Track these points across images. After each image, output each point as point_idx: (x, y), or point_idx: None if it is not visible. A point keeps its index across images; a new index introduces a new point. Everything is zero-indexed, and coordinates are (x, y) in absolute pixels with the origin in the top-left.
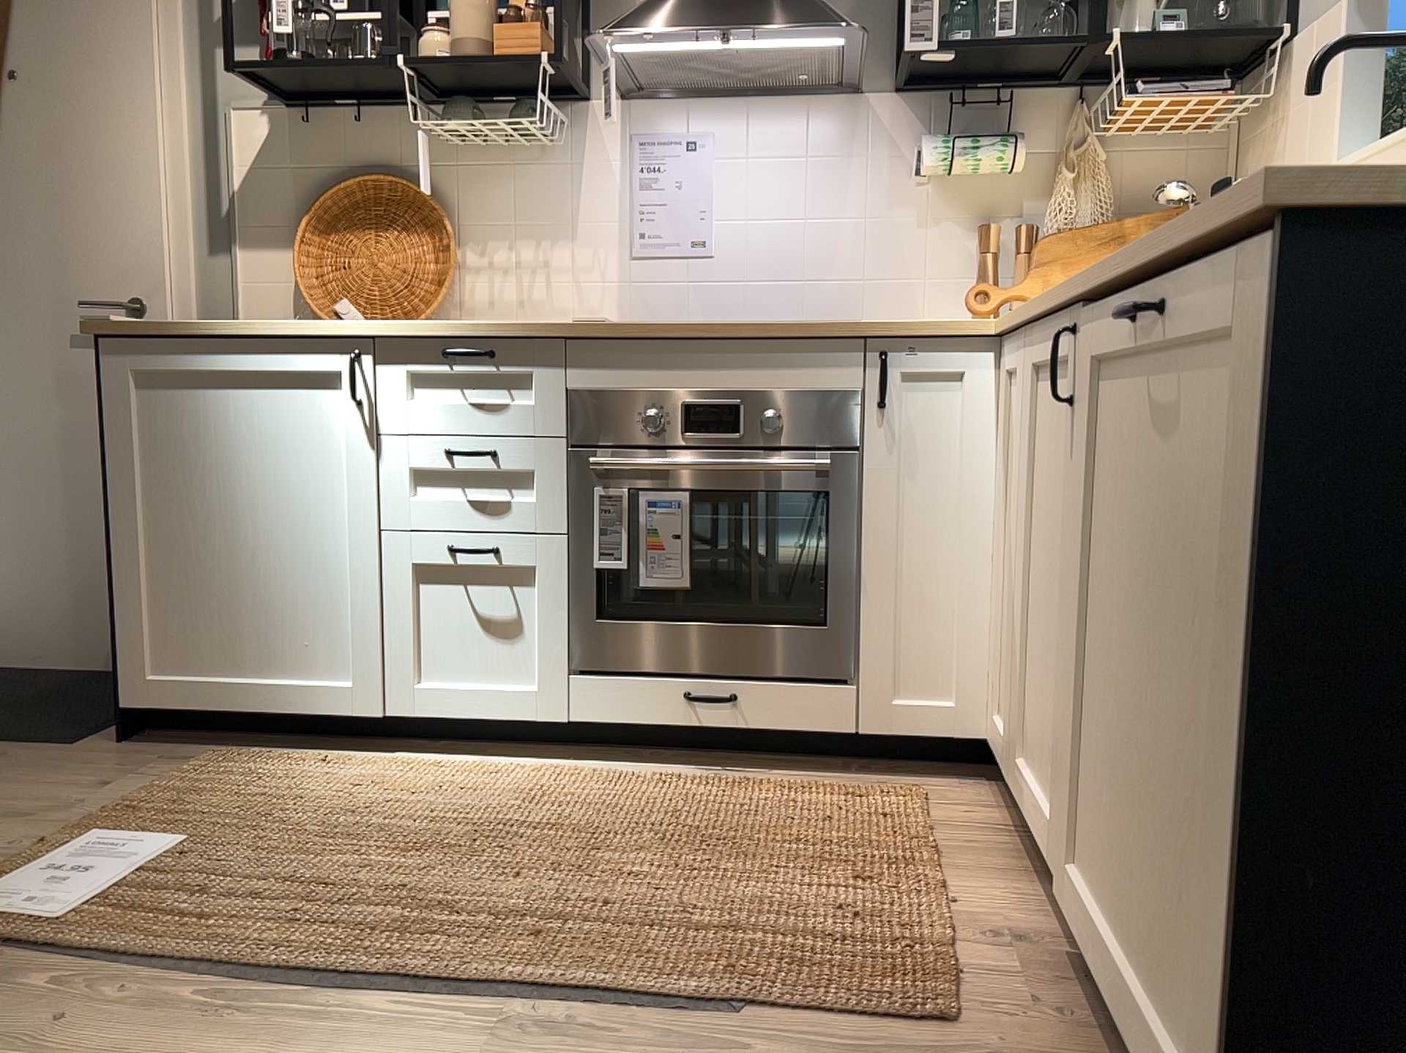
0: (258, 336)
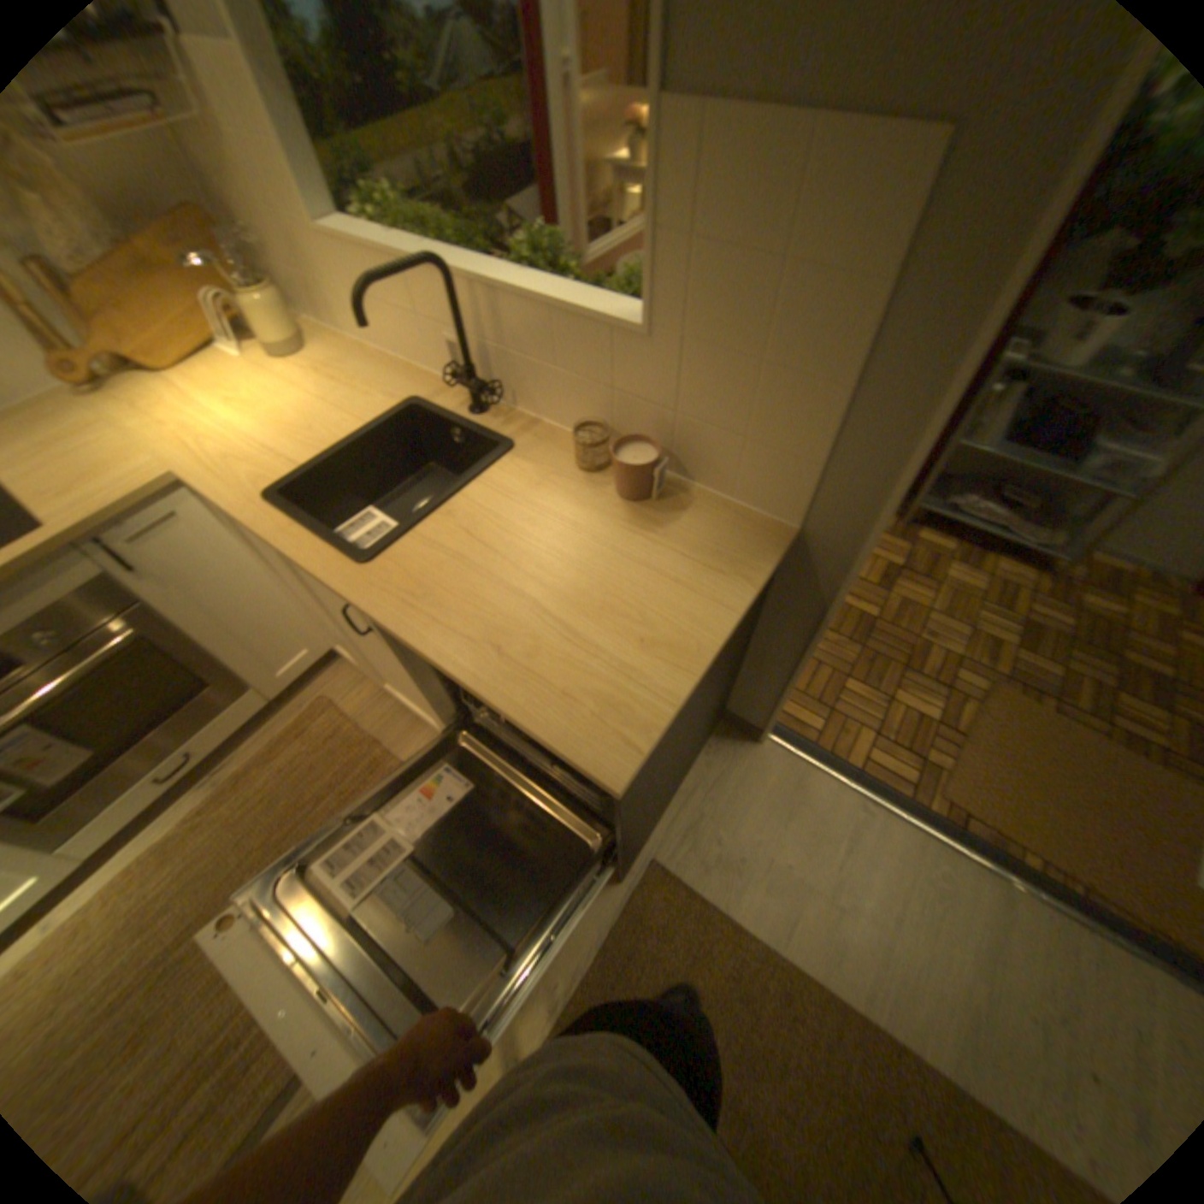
0: None
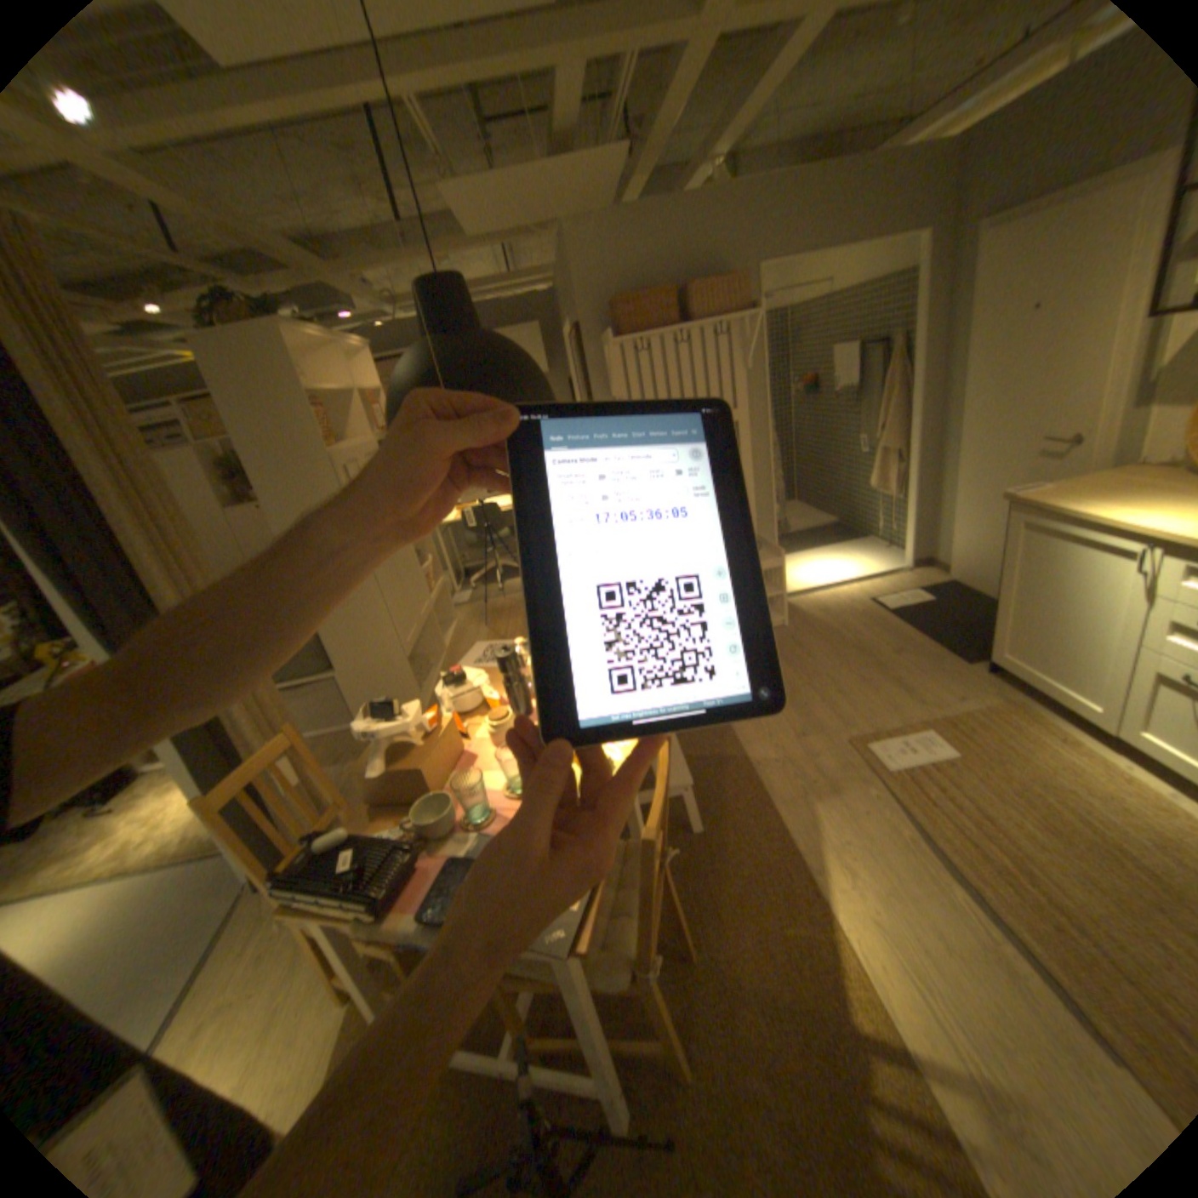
0: (1091, 520)
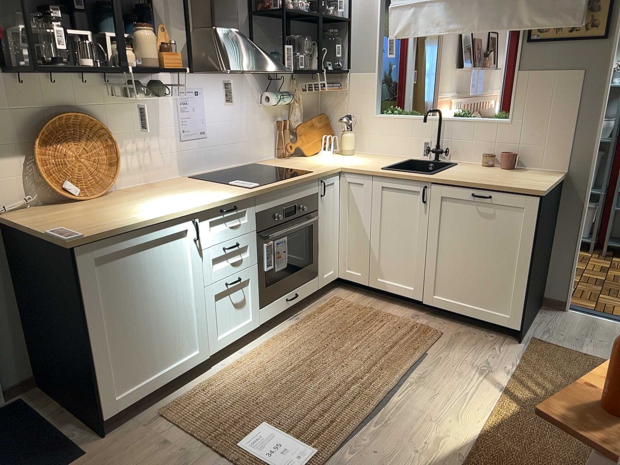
0: (156, 223)
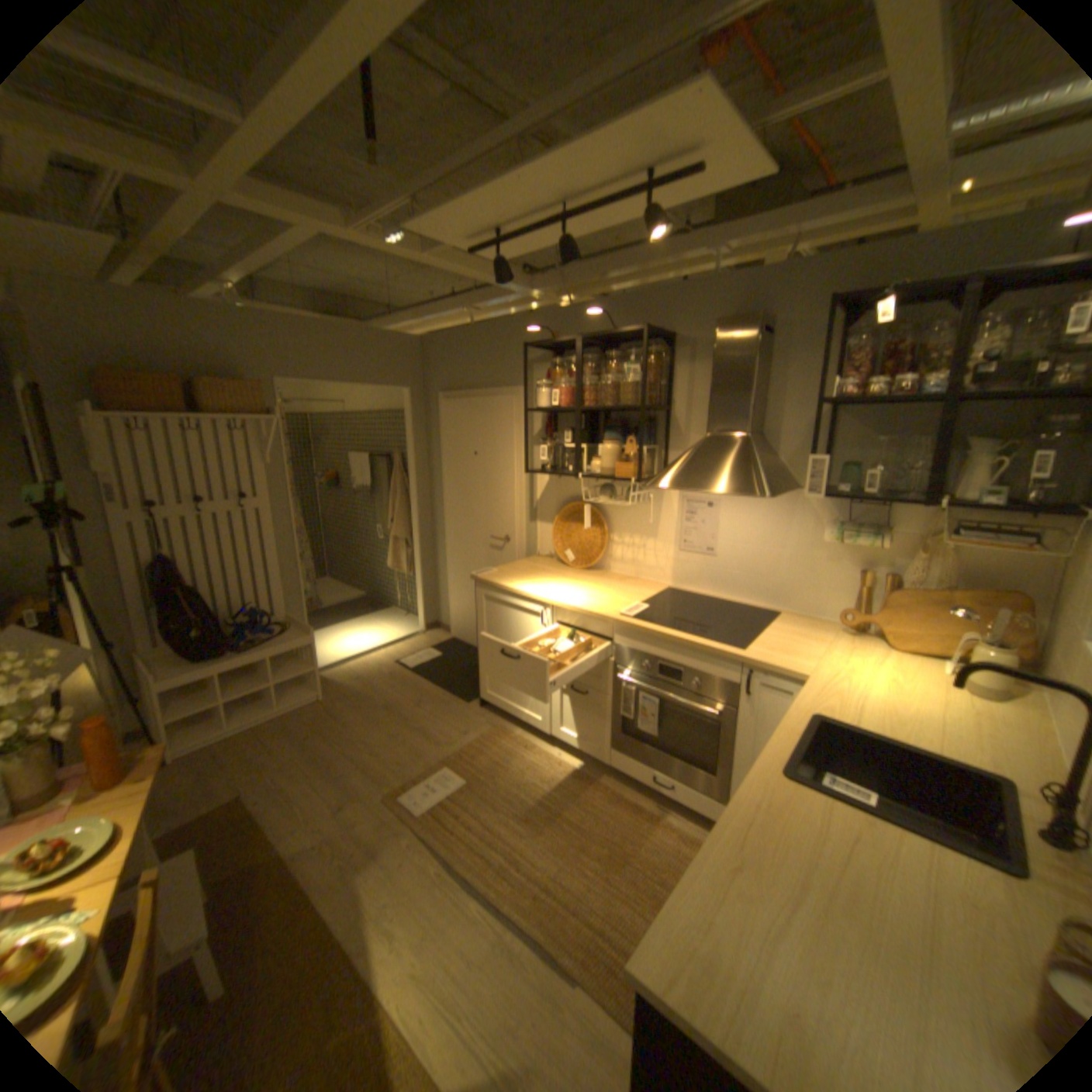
0: (516, 593)
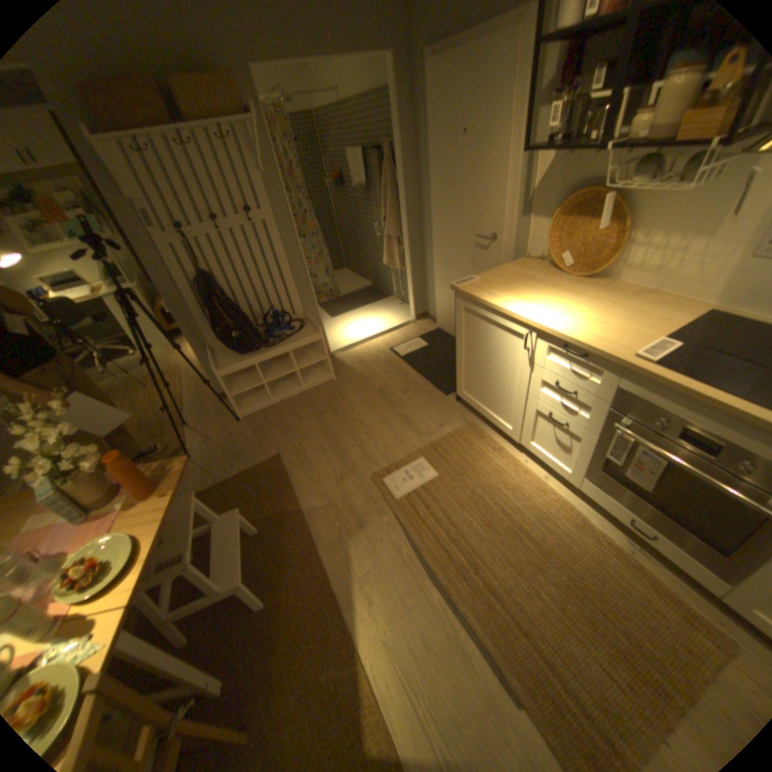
0: (498, 310)
